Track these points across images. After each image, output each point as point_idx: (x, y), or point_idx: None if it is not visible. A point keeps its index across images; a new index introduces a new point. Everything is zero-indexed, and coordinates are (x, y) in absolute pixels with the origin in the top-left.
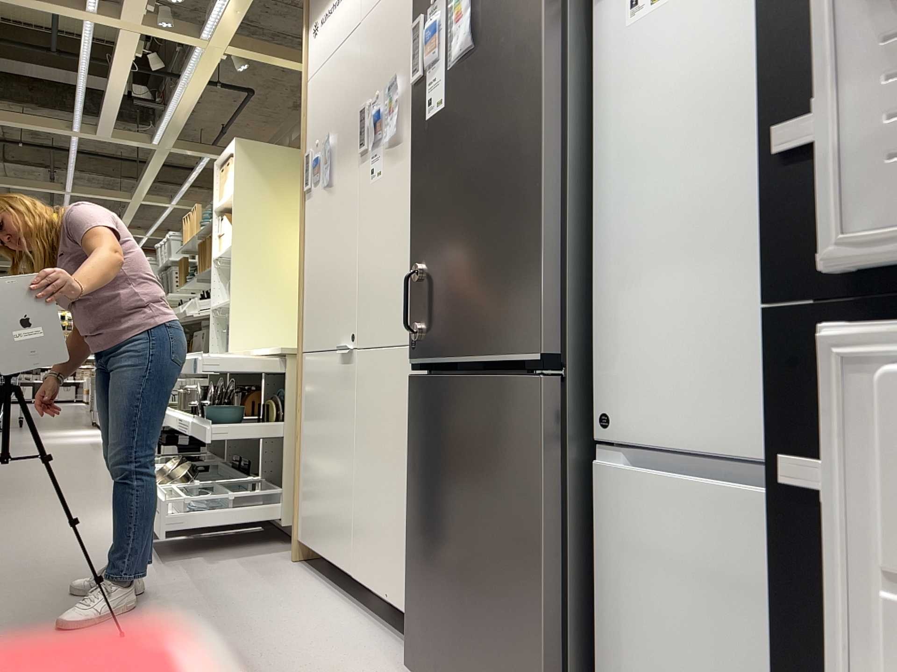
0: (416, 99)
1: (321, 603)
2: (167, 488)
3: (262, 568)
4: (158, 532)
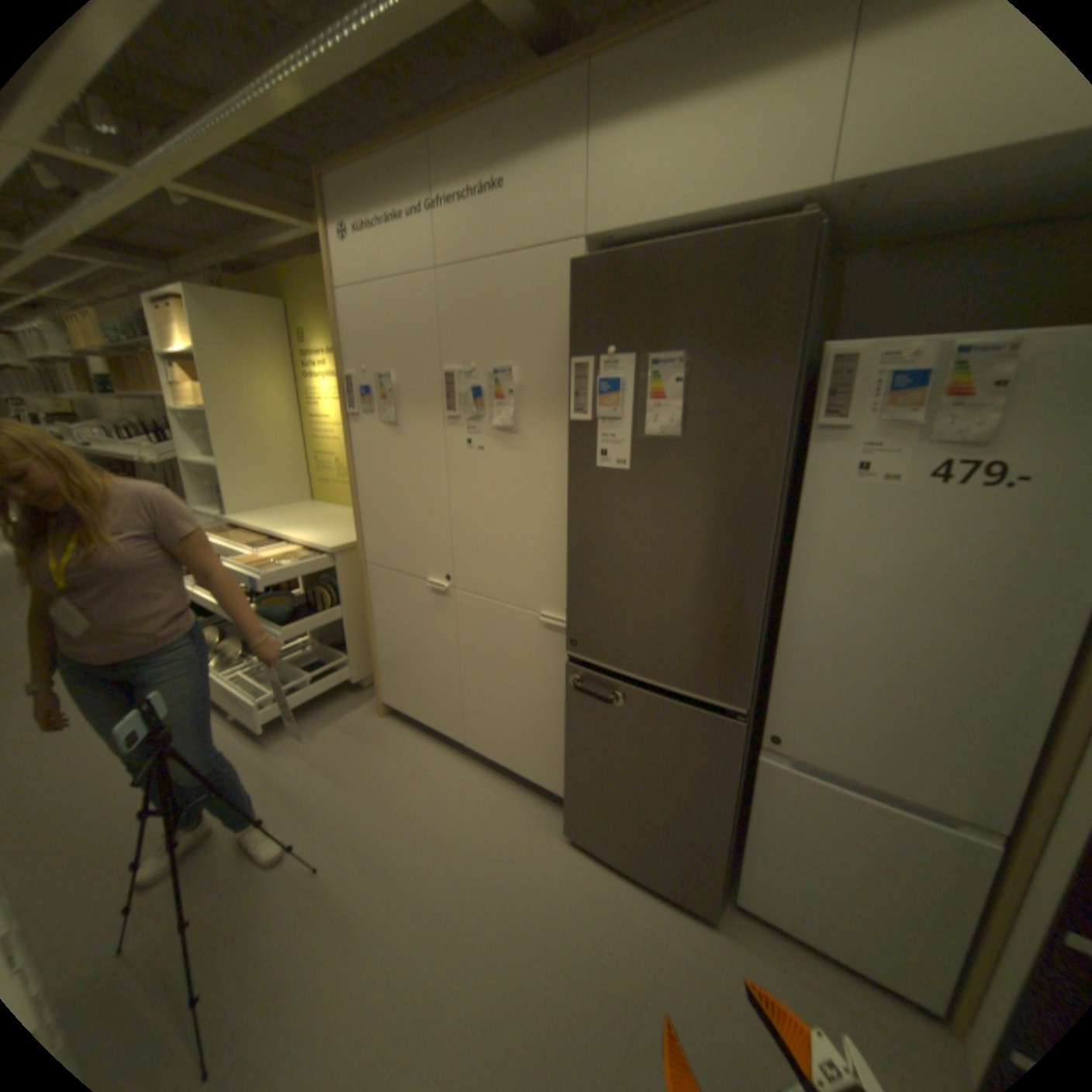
0: (577, 435)
1: (442, 765)
2: (234, 676)
3: (361, 732)
4: (250, 725)
